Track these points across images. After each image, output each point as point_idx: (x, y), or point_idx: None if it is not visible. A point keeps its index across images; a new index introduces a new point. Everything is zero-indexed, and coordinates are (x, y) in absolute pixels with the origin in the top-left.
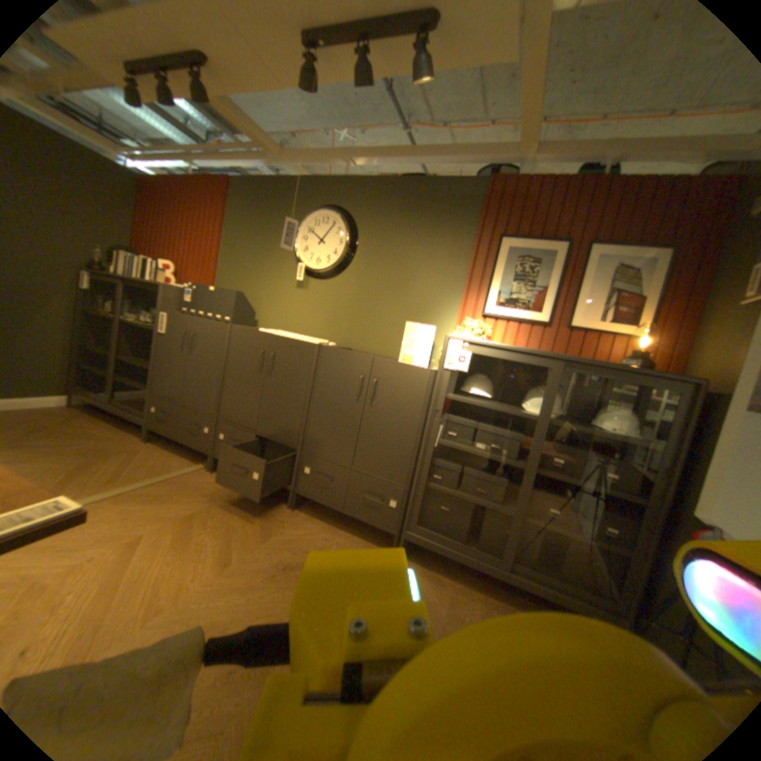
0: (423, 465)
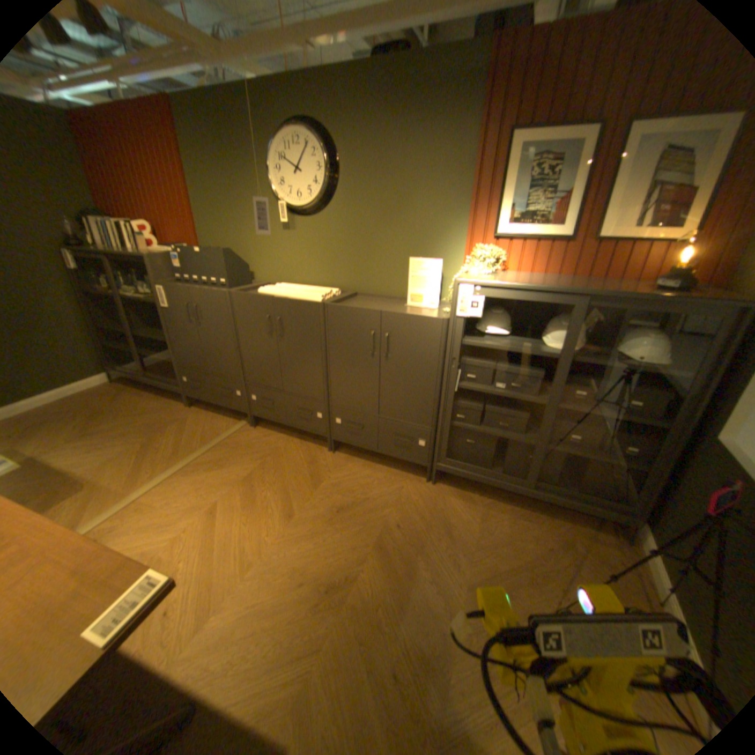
0: (446, 410)
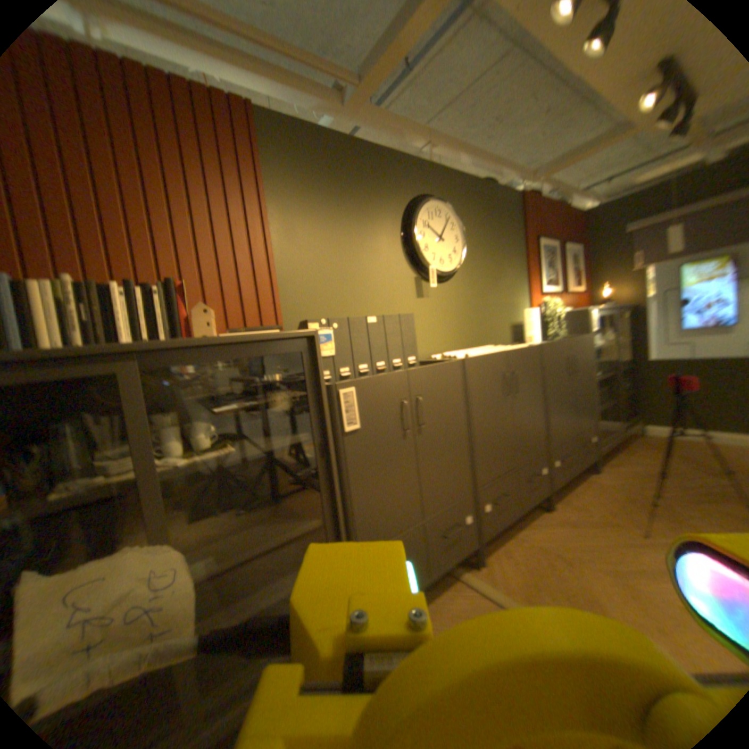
0: (598, 401)
